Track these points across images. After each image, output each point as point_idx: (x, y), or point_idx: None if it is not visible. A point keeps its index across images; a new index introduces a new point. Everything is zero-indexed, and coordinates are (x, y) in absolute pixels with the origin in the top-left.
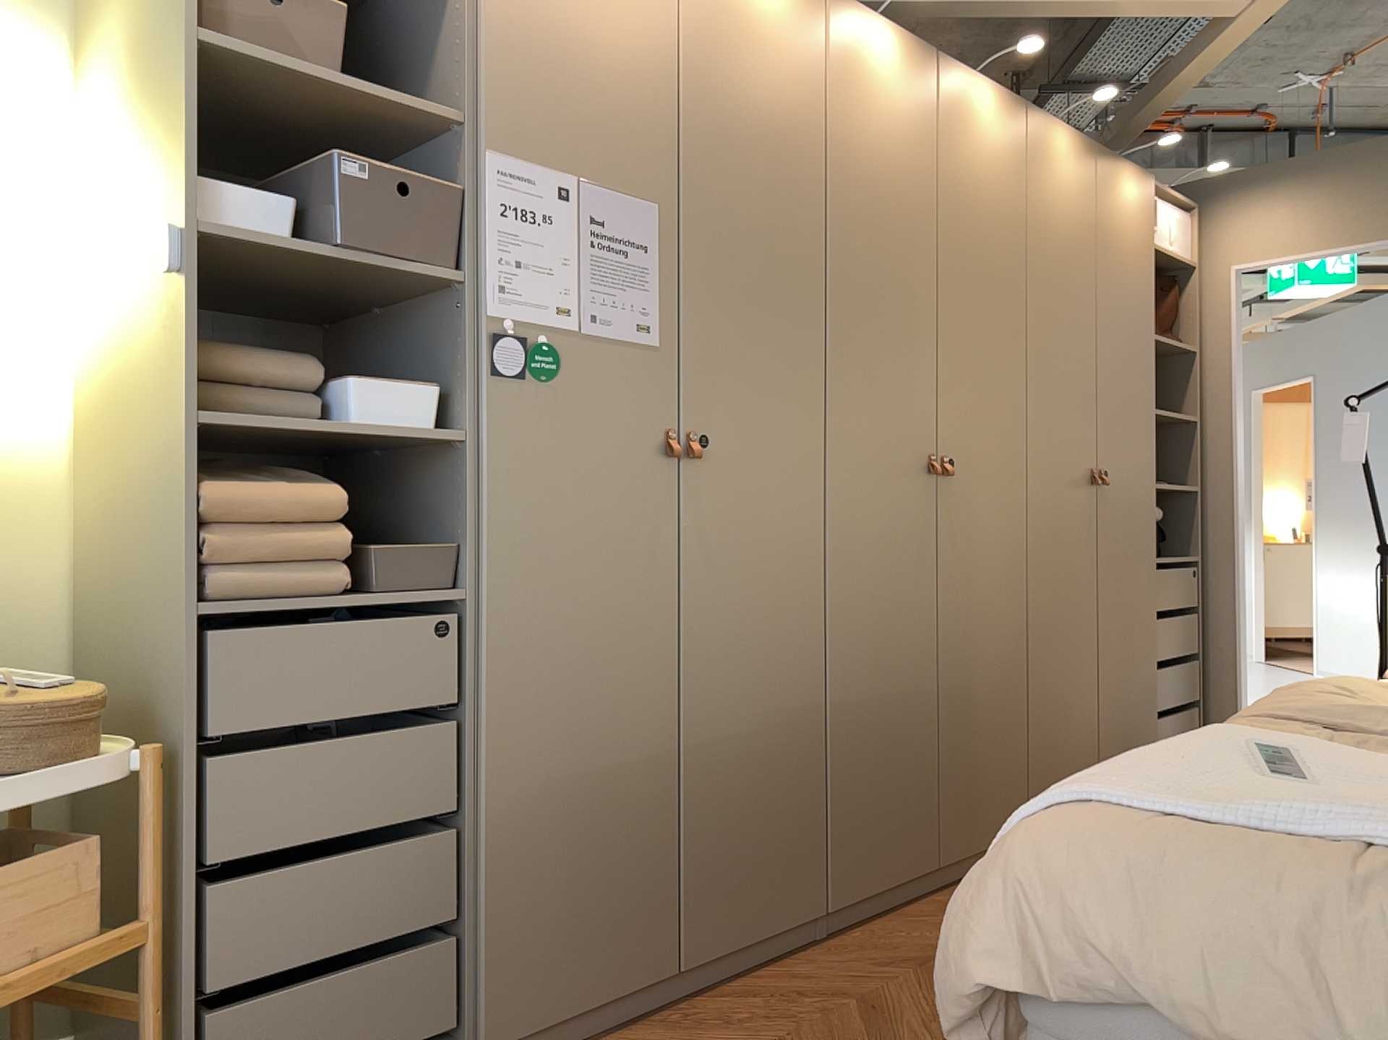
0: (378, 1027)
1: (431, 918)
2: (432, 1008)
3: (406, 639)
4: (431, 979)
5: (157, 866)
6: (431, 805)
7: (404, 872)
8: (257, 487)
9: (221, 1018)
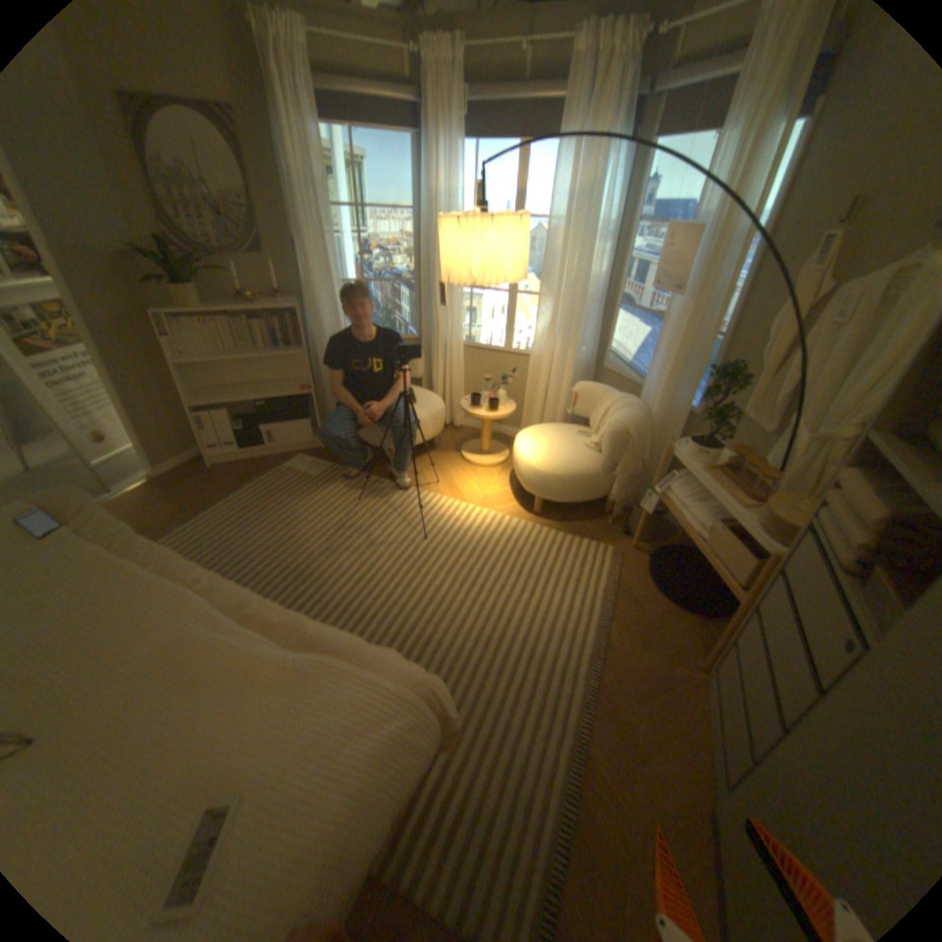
0: (731, 737)
1: (756, 746)
2: (735, 769)
3: (839, 629)
4: (741, 762)
5: (759, 593)
6: (787, 712)
7: (767, 714)
8: (868, 487)
9: (736, 657)
